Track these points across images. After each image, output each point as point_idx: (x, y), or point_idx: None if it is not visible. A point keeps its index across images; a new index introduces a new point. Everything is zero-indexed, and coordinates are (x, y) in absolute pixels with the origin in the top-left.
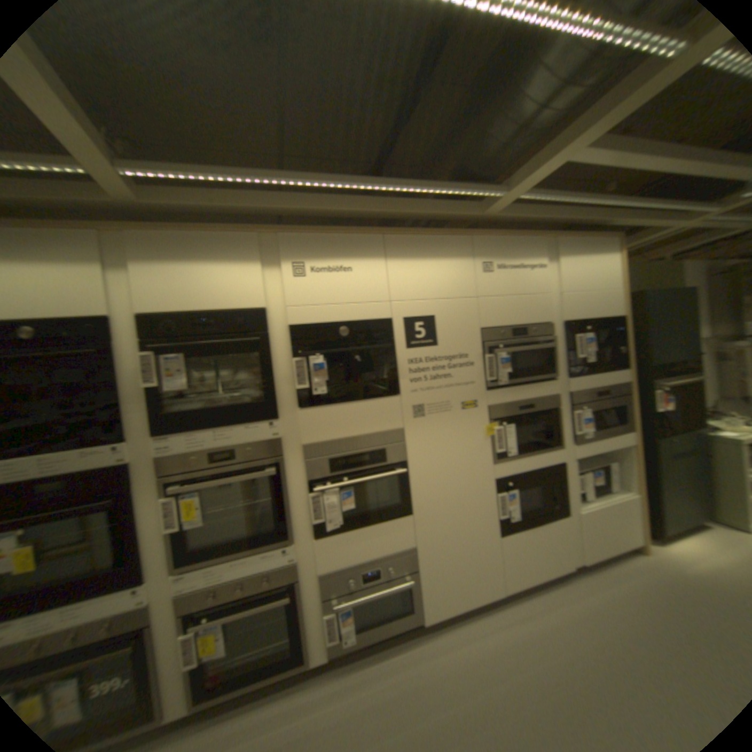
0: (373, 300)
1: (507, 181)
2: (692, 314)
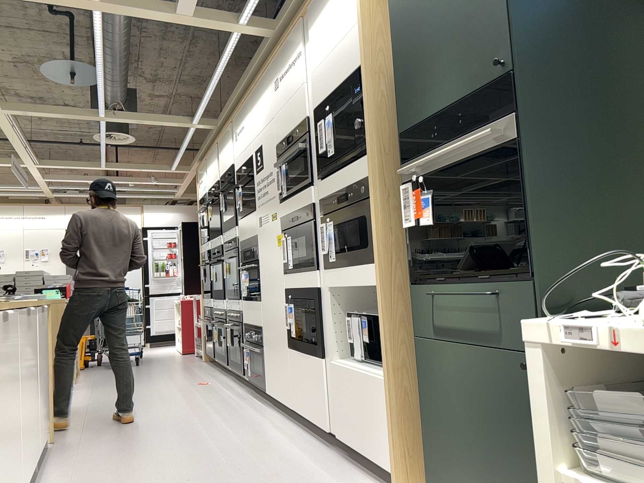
0: (248, 144)
1: (234, 23)
2: None
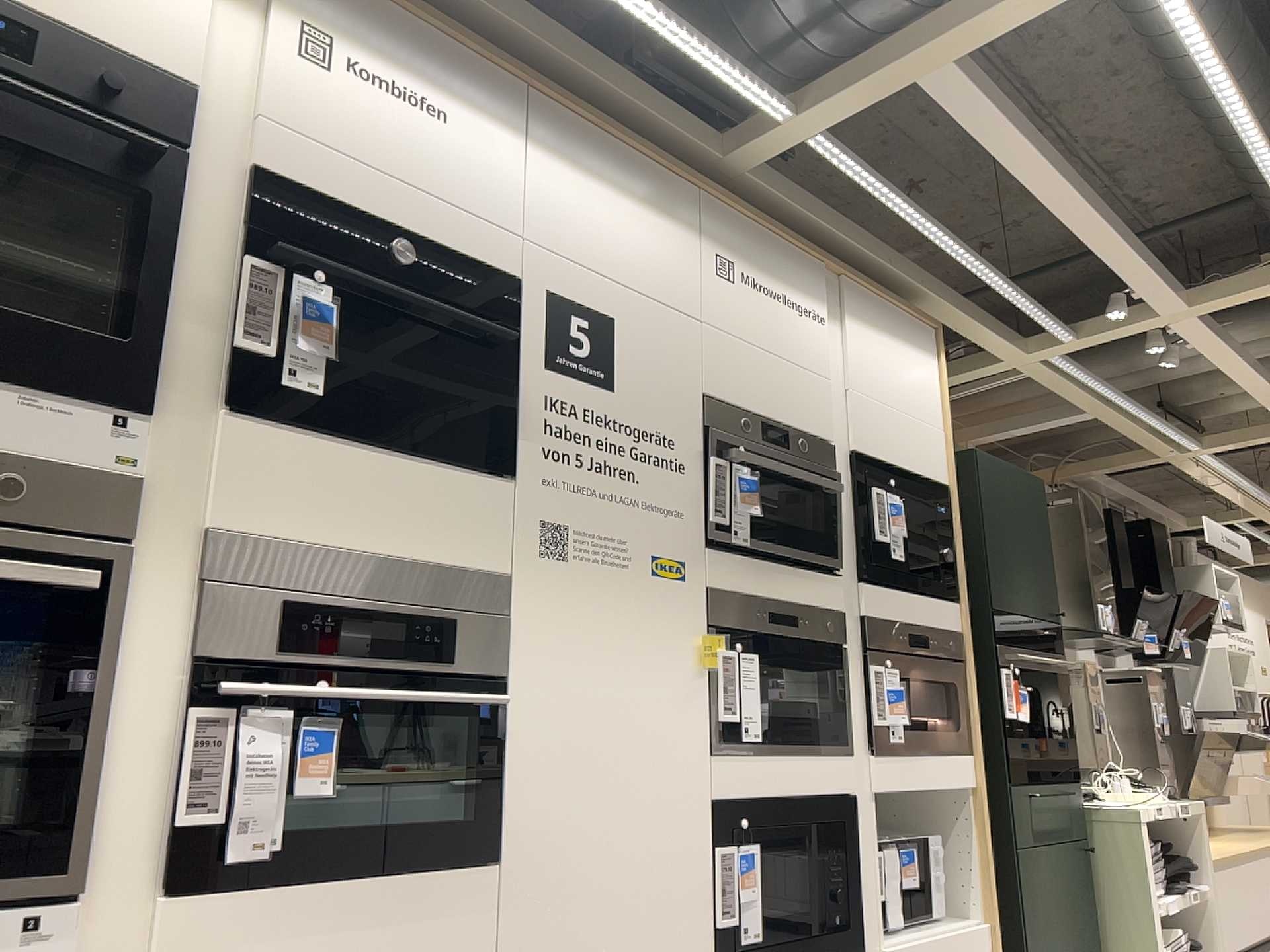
0: (485, 211)
1: (794, 95)
2: (1039, 529)
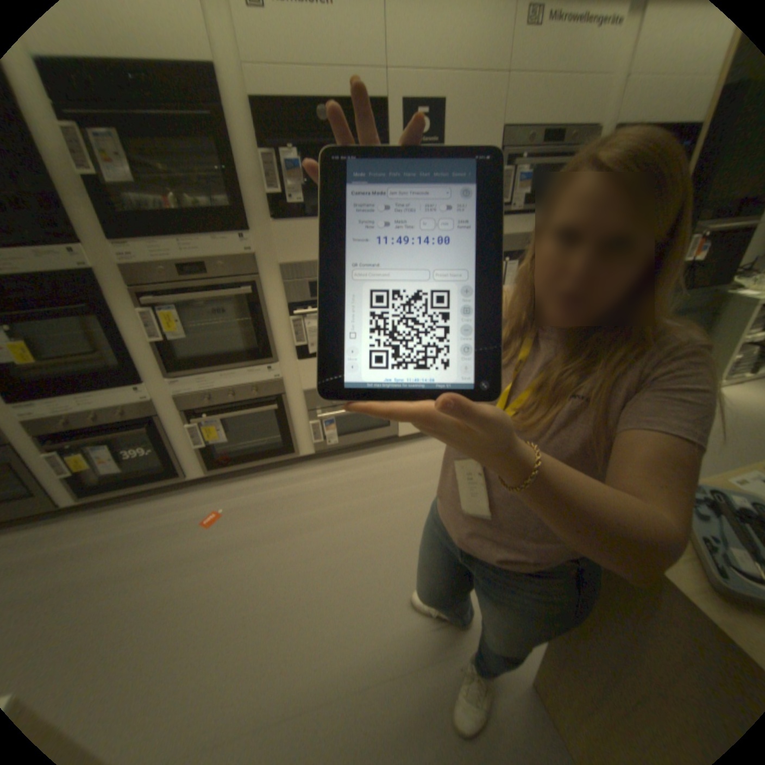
0: (361, 63)
1: None
2: None
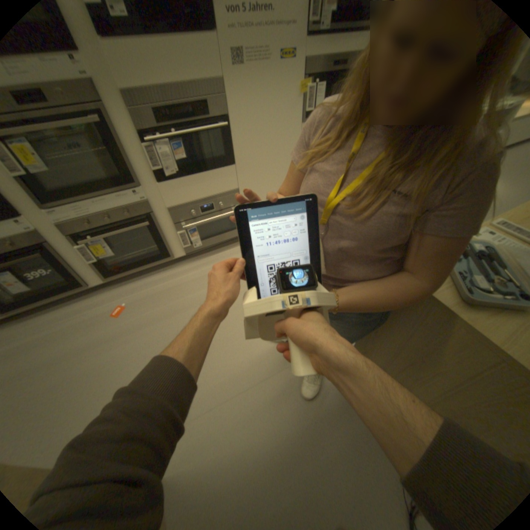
0: None
1: None
2: None
